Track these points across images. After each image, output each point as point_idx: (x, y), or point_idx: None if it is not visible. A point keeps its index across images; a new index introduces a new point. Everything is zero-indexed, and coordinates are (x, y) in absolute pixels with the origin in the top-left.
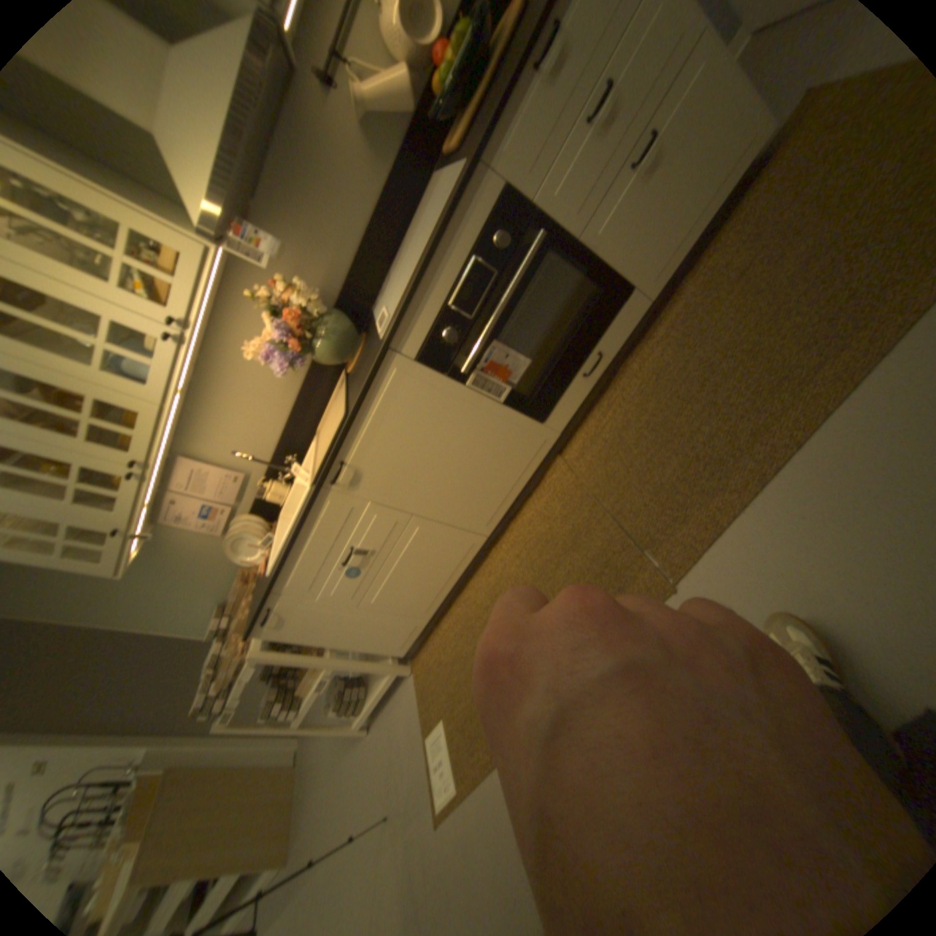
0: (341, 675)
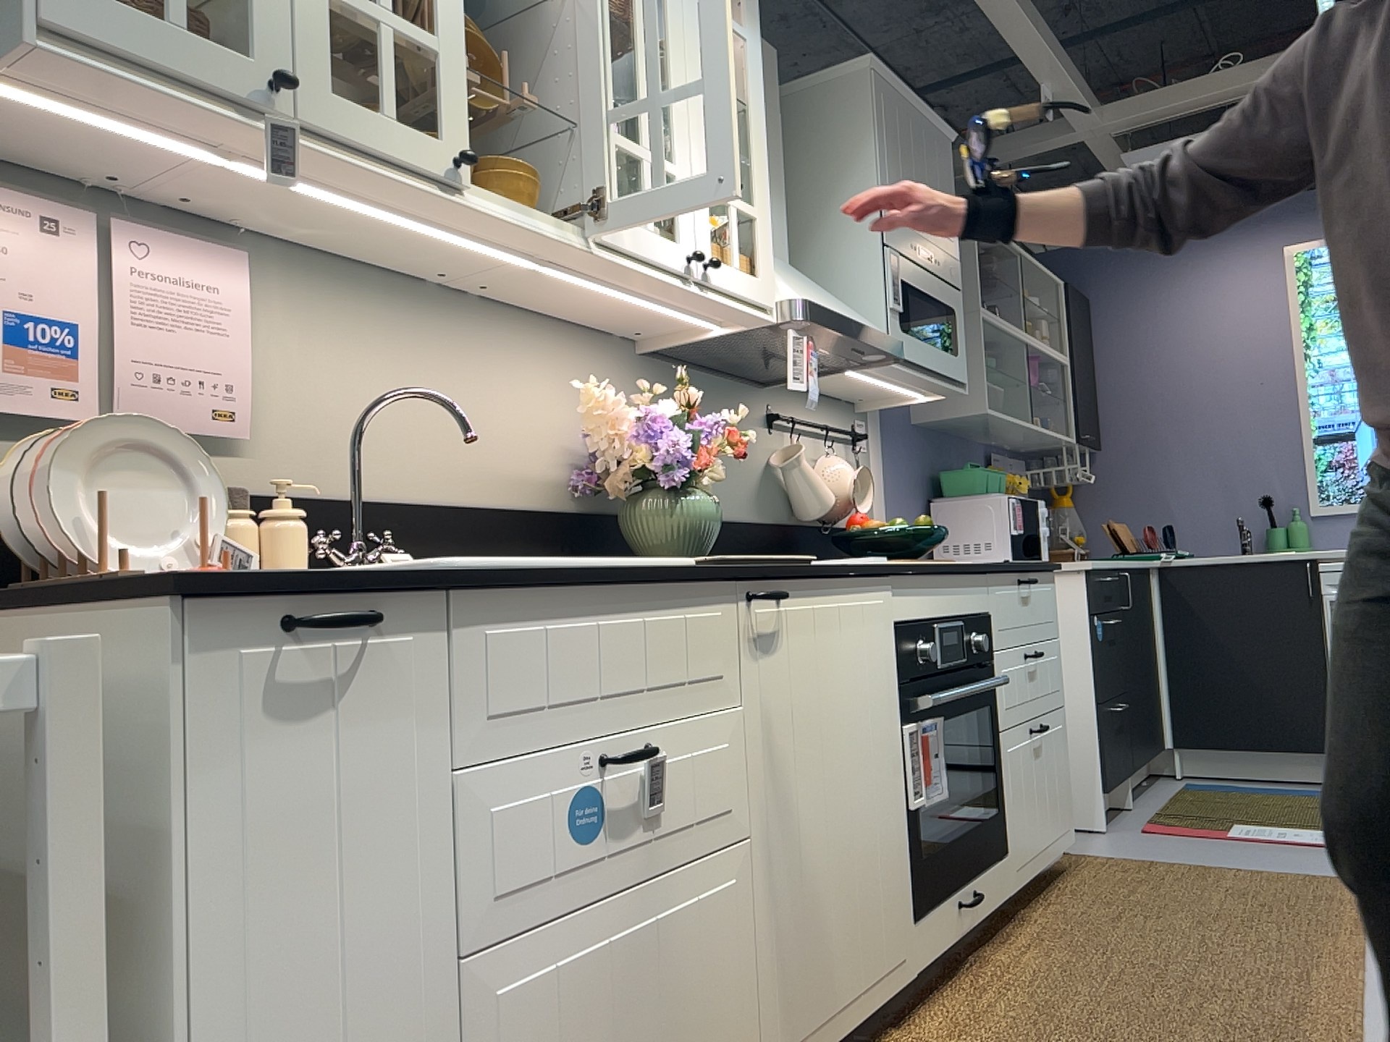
0: None
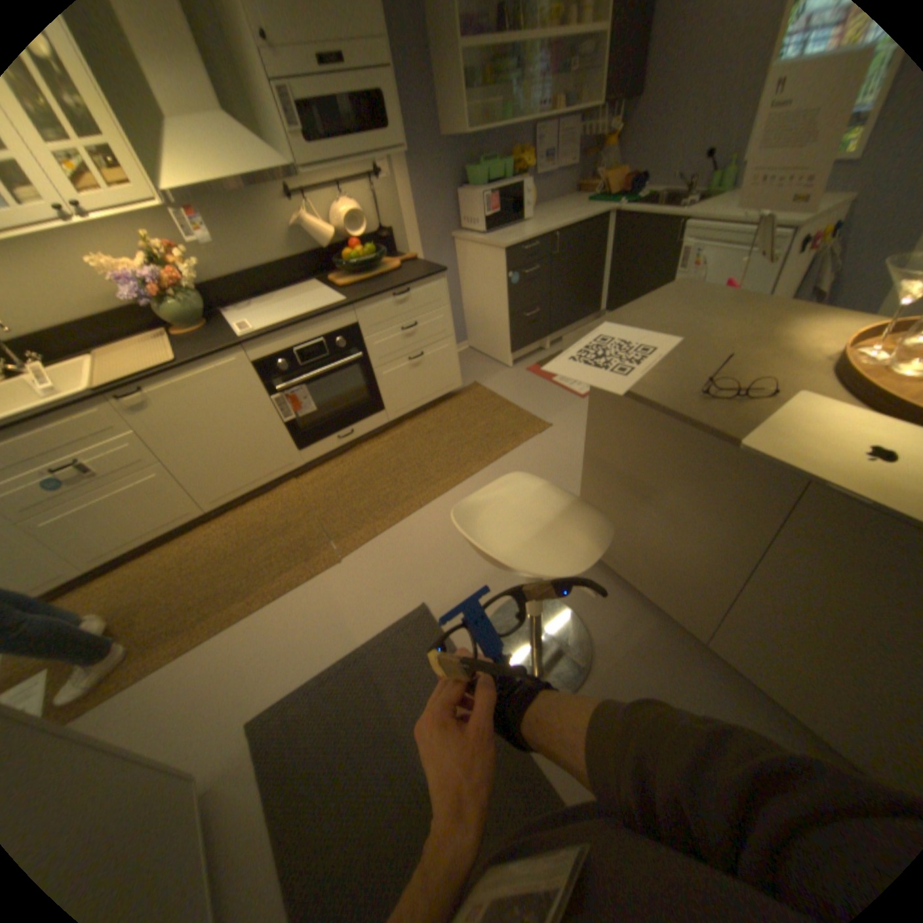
0: None
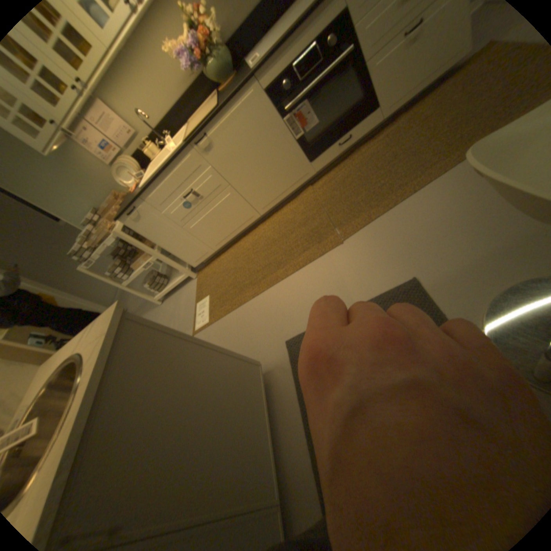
0: (154, 271)
